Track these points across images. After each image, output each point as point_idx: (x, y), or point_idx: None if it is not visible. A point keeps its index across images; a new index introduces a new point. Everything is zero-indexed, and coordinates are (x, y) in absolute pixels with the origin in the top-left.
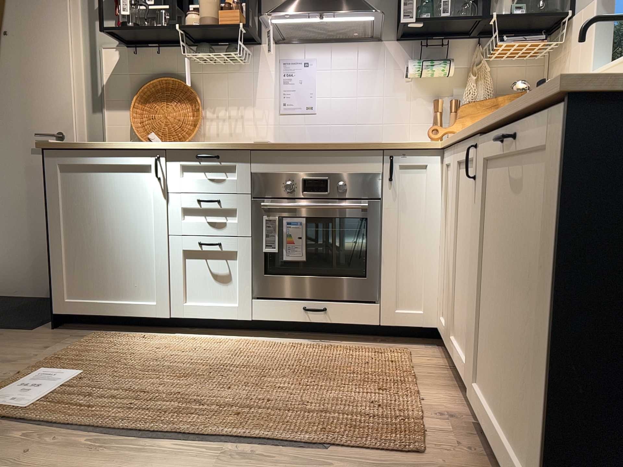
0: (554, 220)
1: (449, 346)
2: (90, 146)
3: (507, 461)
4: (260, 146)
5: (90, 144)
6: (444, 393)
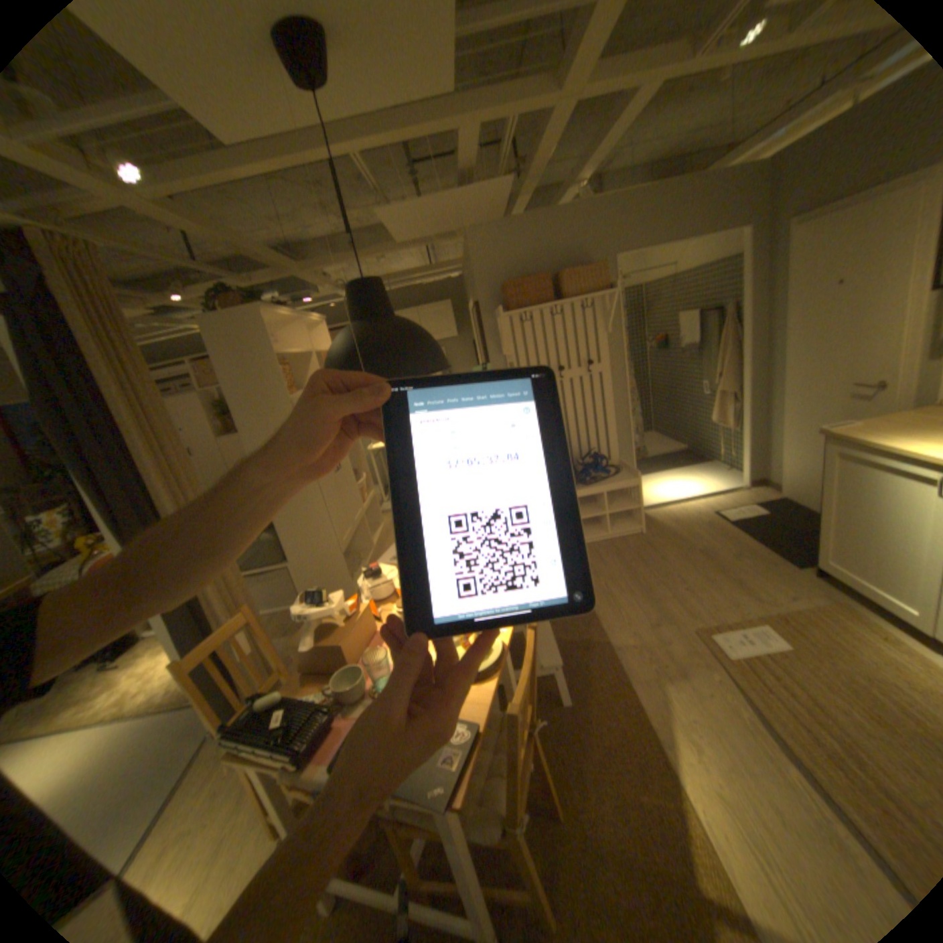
0: None
1: None
2: (869, 444)
3: None
4: None
5: (869, 441)
6: None
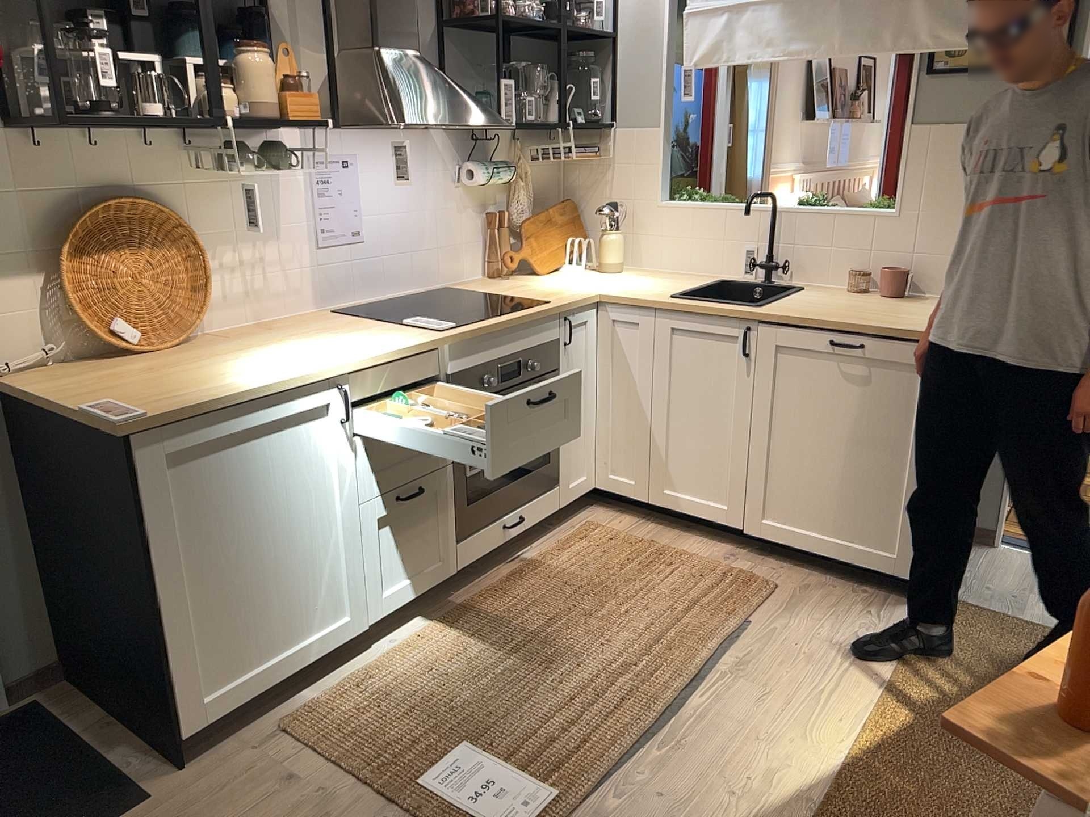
0: (912, 403)
1: (649, 501)
2: (232, 401)
3: (840, 556)
4: (462, 336)
5: (231, 396)
6: (688, 542)
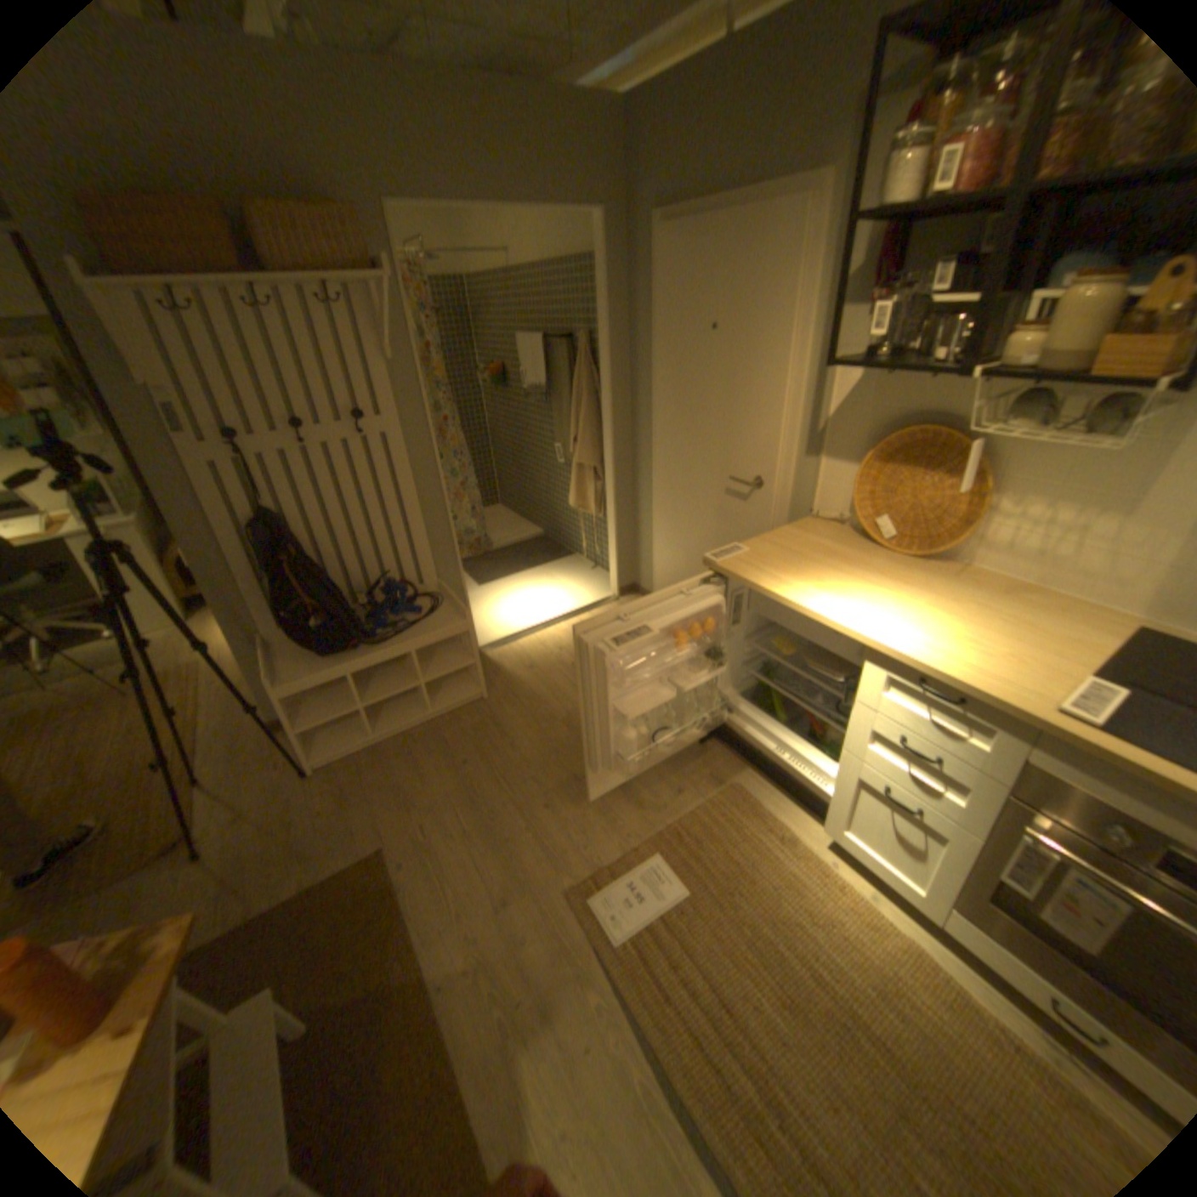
0: None
1: None
2: (762, 590)
3: None
4: (1072, 739)
5: (763, 587)
6: None
